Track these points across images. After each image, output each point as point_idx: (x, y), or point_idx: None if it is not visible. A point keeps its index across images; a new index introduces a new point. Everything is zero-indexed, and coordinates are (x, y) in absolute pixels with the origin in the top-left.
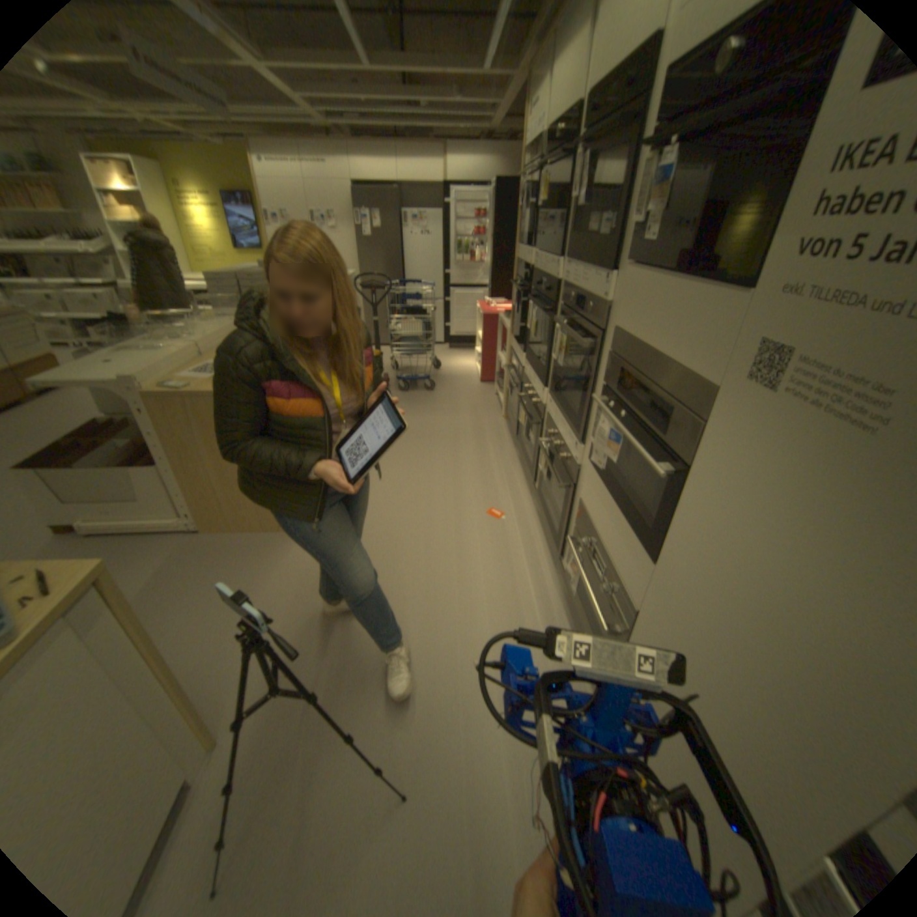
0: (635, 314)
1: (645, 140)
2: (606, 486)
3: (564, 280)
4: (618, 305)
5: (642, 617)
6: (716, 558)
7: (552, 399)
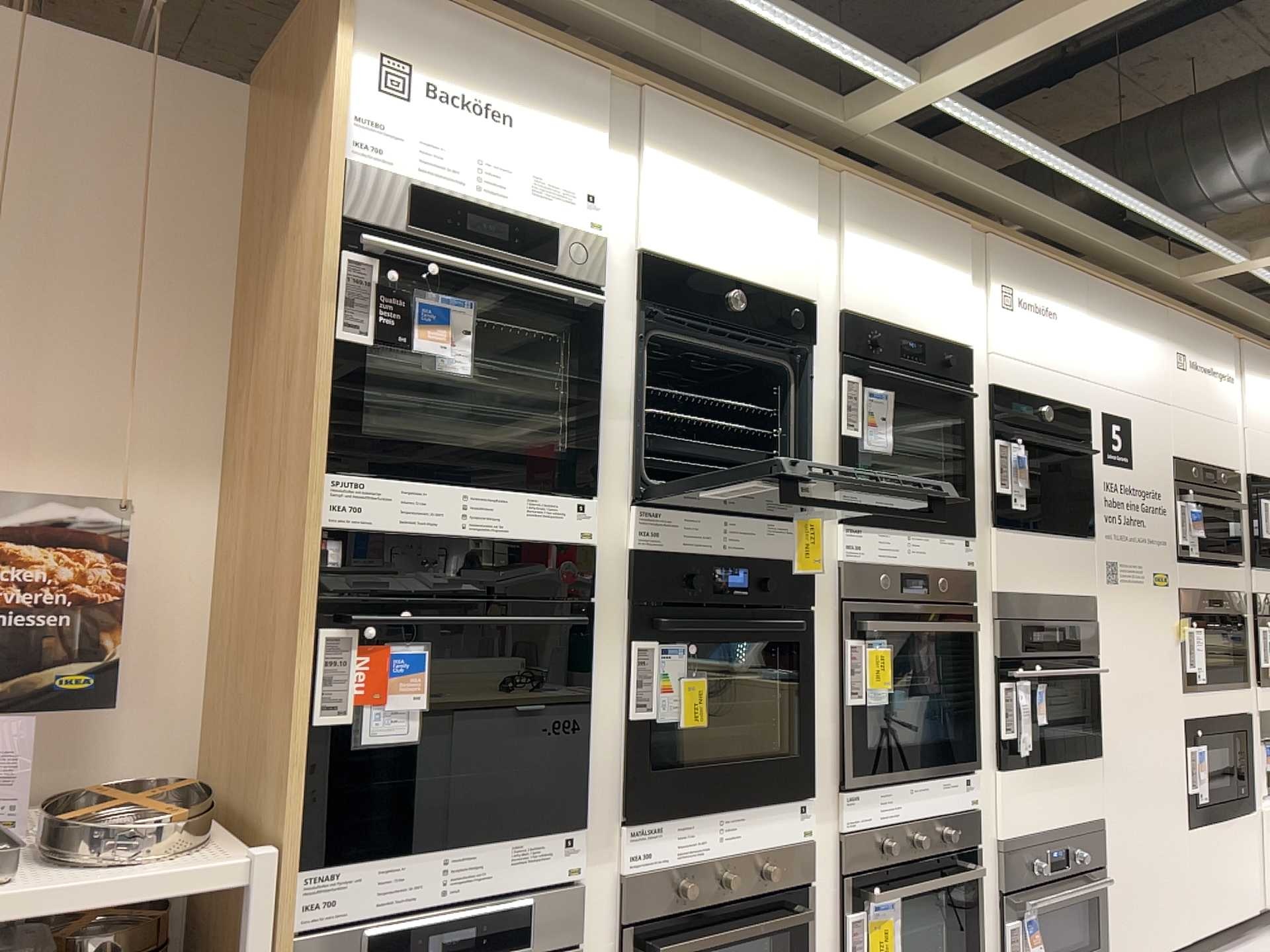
0: (1021, 570)
1: (976, 424)
2: (1035, 762)
3: (826, 557)
4: (994, 568)
5: (1105, 813)
6: (1125, 691)
7: (866, 781)
